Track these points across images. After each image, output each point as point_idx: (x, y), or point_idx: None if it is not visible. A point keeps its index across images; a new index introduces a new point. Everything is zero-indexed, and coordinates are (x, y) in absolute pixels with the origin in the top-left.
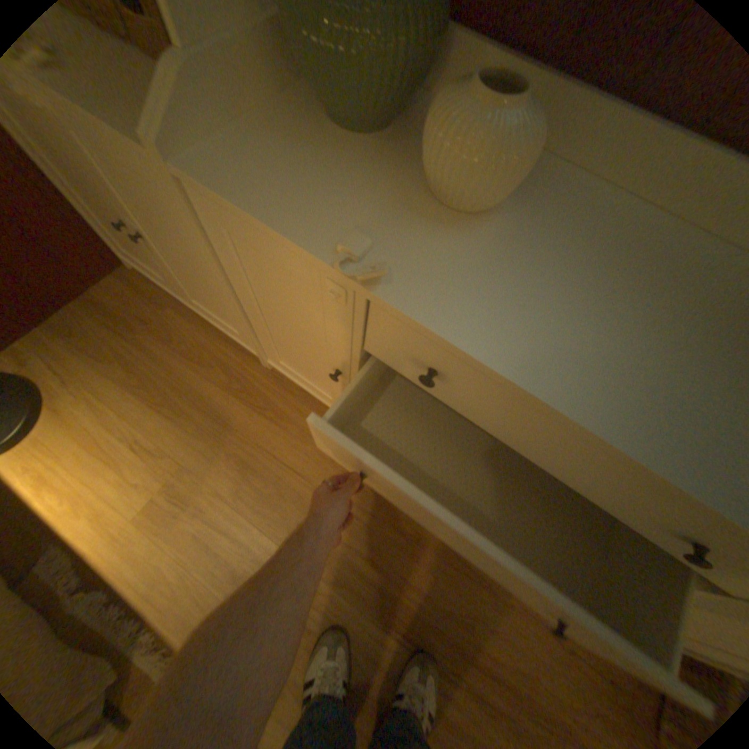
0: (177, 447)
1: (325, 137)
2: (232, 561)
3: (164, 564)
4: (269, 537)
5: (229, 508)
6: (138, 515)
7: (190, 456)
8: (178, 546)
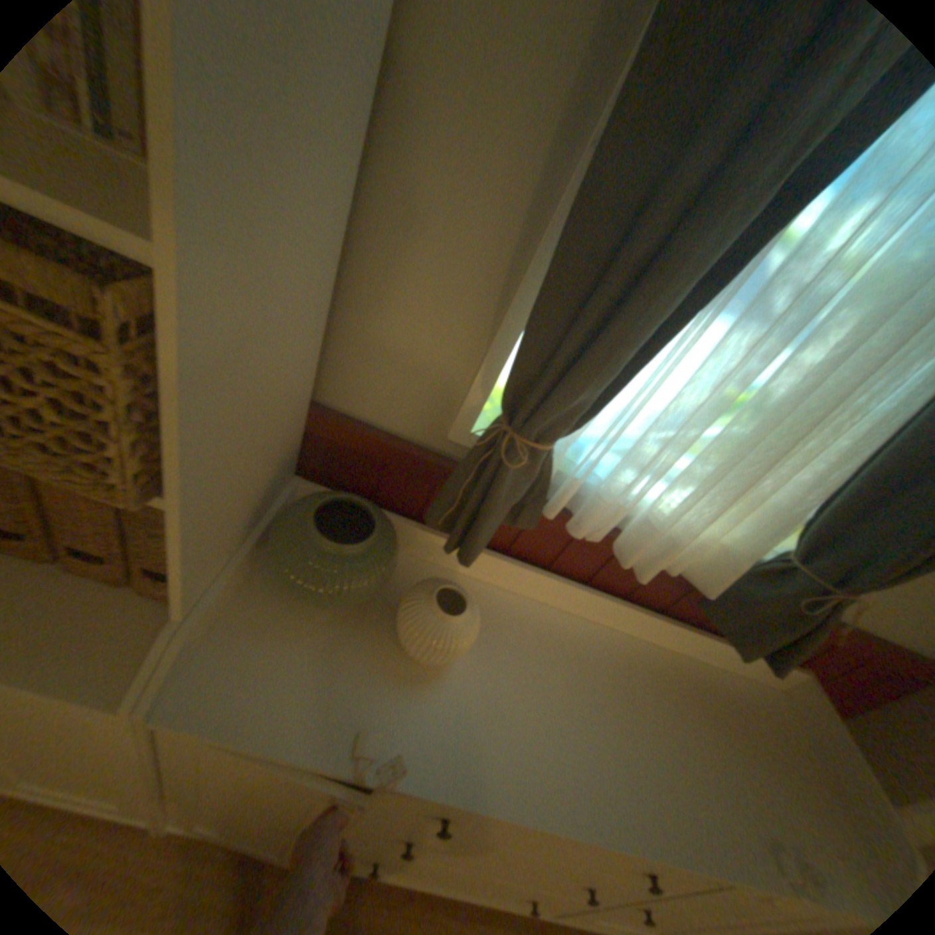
0: None
1: (306, 625)
2: None
3: None
4: None
5: None
6: None
7: None
8: None
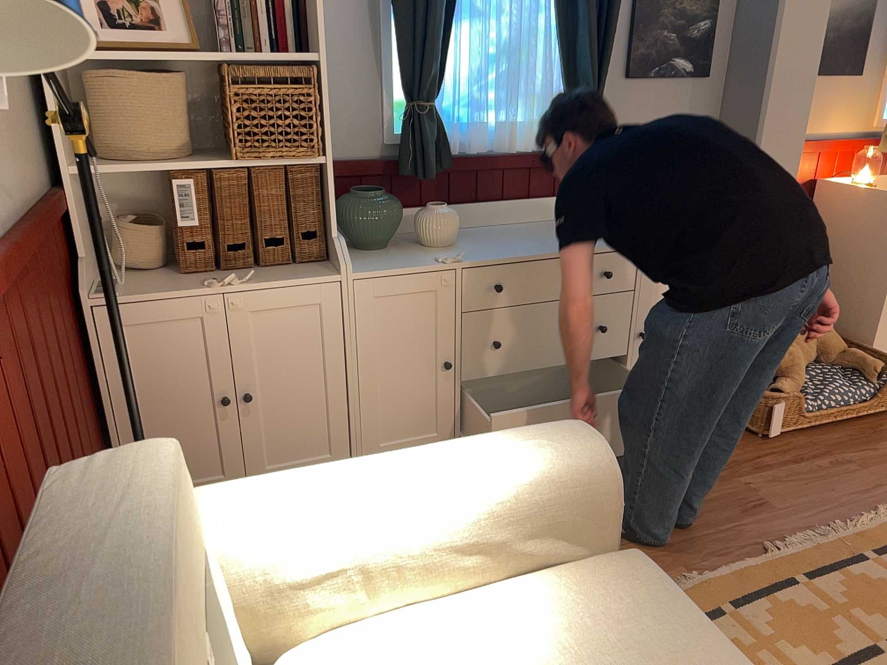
0: None
1: (375, 254)
2: None
3: None
4: None
5: None
6: None
7: None
8: None
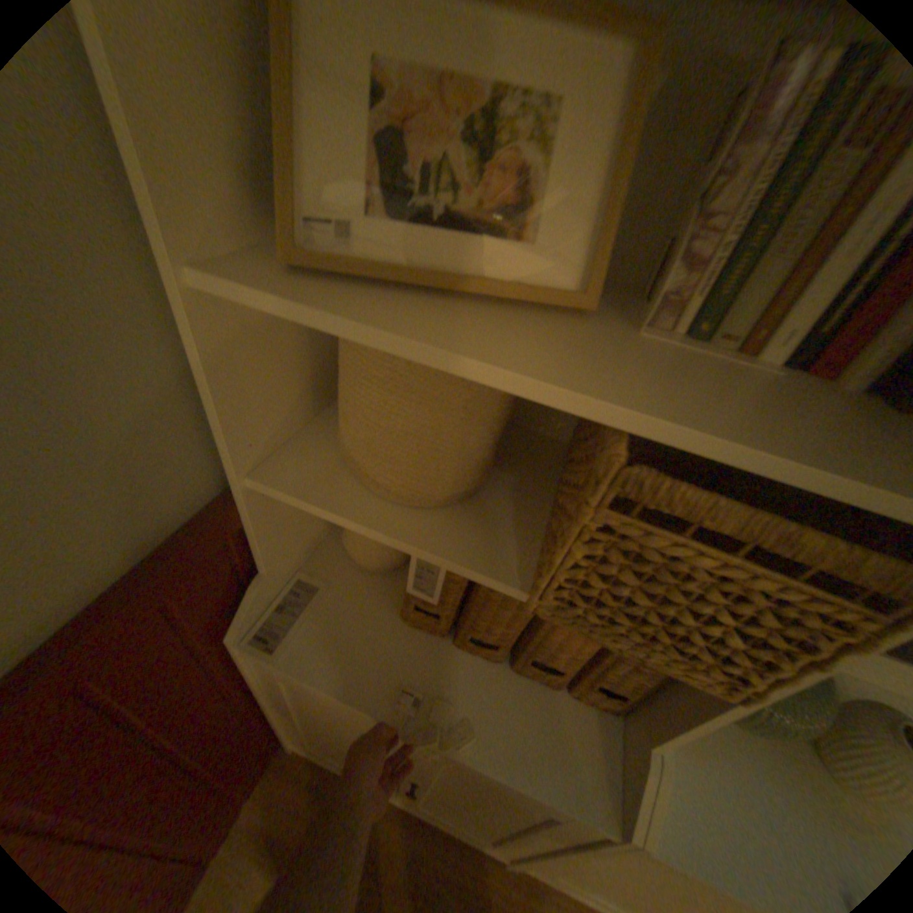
0: None
1: (725, 742)
2: None
3: None
4: None
5: None
6: None
7: None
8: None
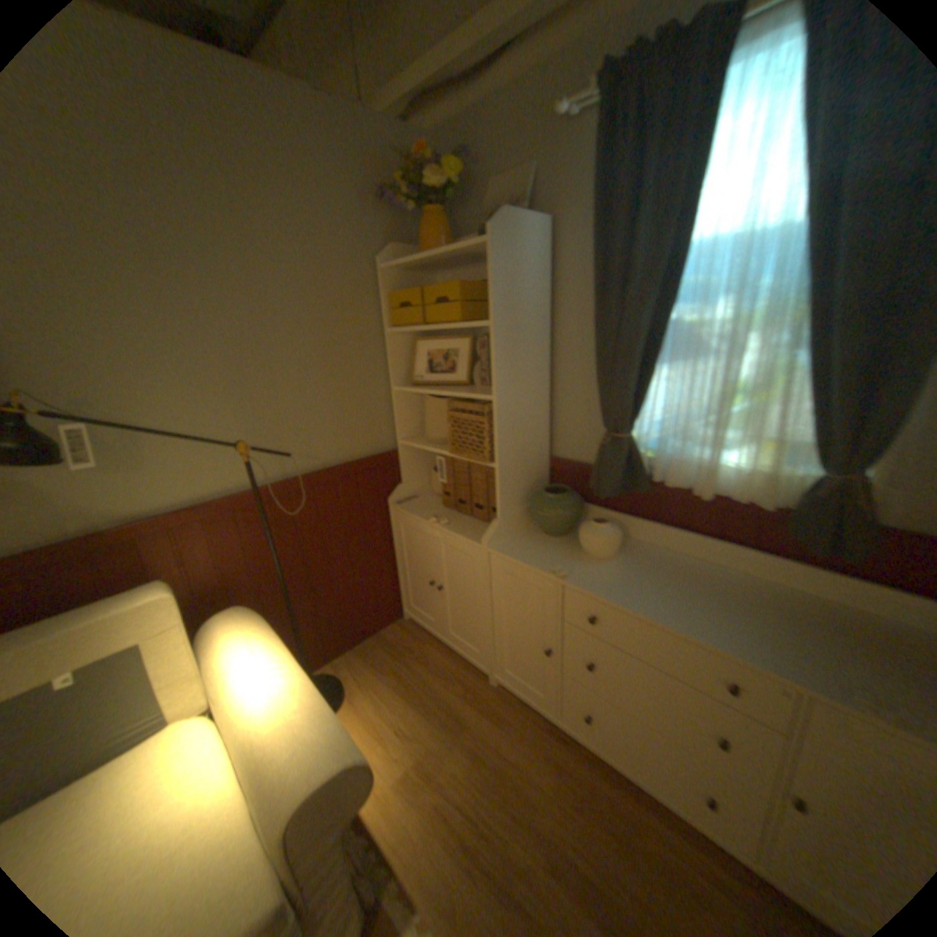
0: (427, 737)
1: (543, 539)
2: (463, 833)
3: (412, 825)
4: (494, 819)
5: (462, 788)
6: (396, 783)
7: (436, 744)
8: (423, 813)
